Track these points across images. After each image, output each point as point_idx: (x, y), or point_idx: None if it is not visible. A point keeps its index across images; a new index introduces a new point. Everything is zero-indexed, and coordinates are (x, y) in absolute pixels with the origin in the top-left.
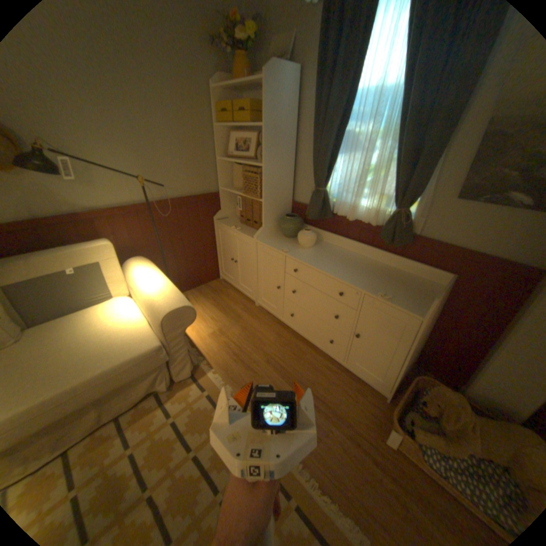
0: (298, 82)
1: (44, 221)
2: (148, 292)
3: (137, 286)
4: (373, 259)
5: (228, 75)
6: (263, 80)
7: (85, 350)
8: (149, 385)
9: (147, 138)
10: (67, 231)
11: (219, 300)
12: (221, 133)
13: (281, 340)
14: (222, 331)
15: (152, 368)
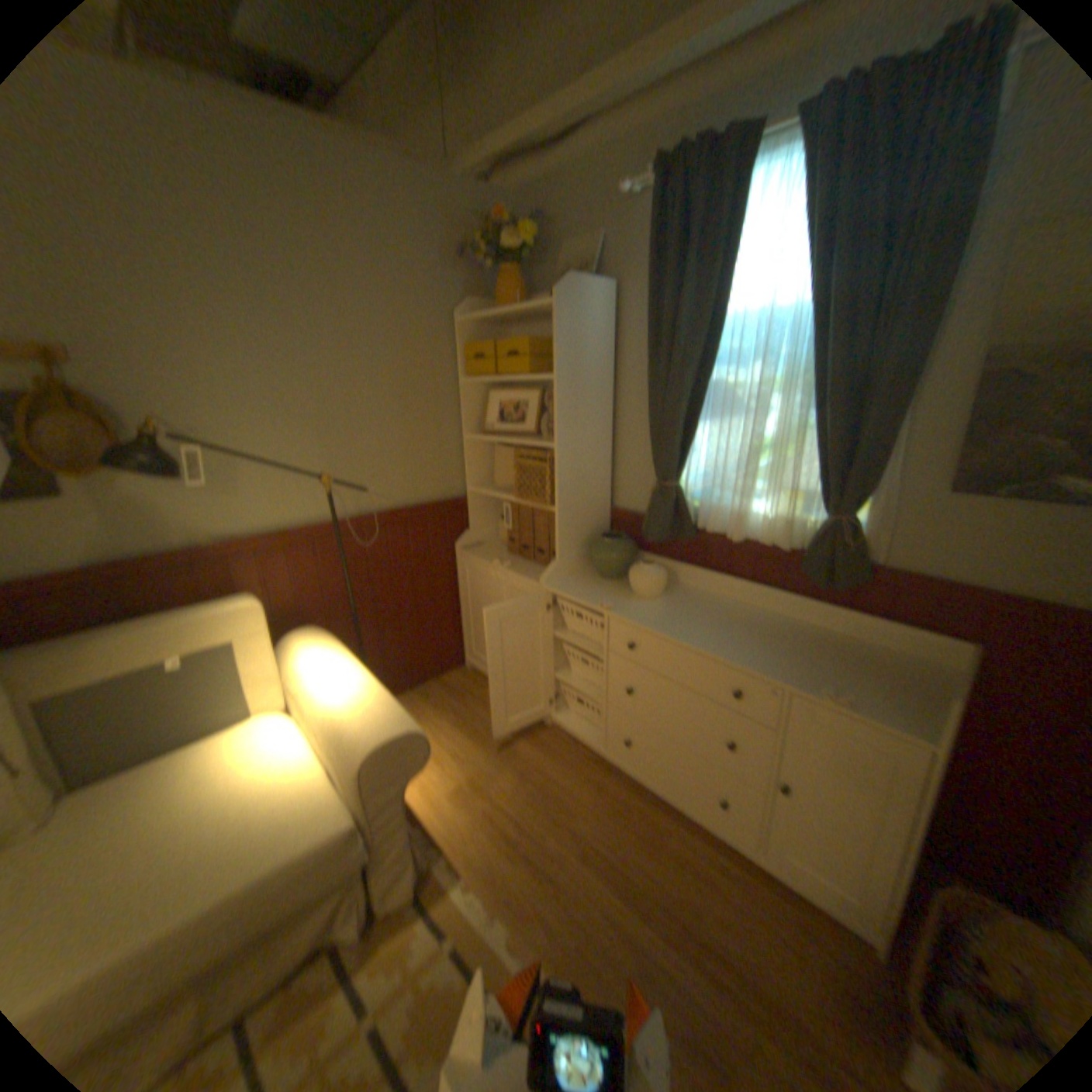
0: (614, 308)
1: (136, 568)
2: (331, 706)
3: (308, 694)
4: (791, 618)
5: (486, 303)
6: (552, 308)
7: (189, 848)
8: (320, 931)
9: (341, 411)
10: (177, 585)
11: (468, 715)
12: (473, 395)
13: (607, 805)
14: (477, 787)
15: (332, 887)
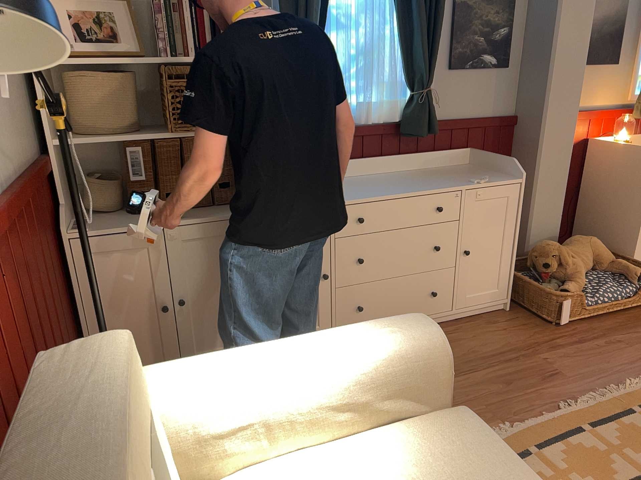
0: None
1: None
2: (339, 360)
3: (278, 391)
4: (392, 171)
5: None
6: None
7: None
8: None
9: None
10: None
11: None
12: None
13: None
14: None
15: None
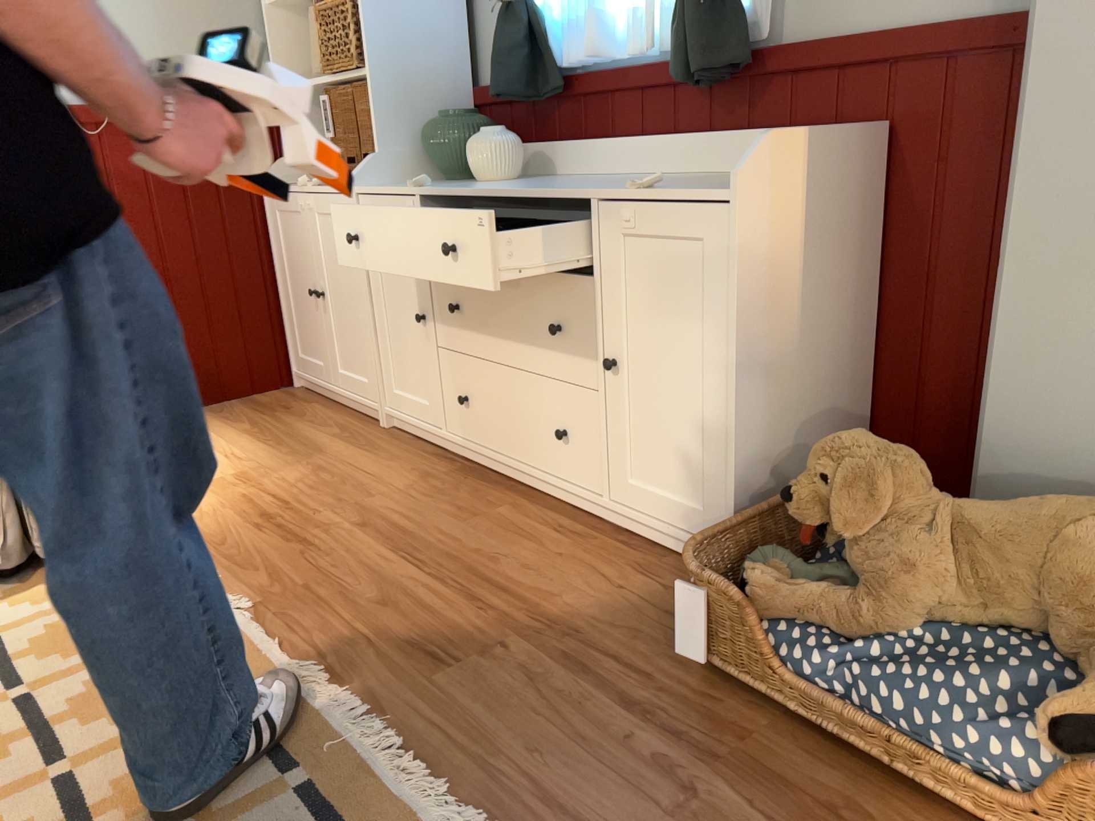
0: None
1: None
2: None
3: None
4: (676, 174)
5: None
6: None
7: None
8: None
9: None
10: None
11: (271, 423)
12: None
13: (426, 485)
14: (248, 476)
15: None
